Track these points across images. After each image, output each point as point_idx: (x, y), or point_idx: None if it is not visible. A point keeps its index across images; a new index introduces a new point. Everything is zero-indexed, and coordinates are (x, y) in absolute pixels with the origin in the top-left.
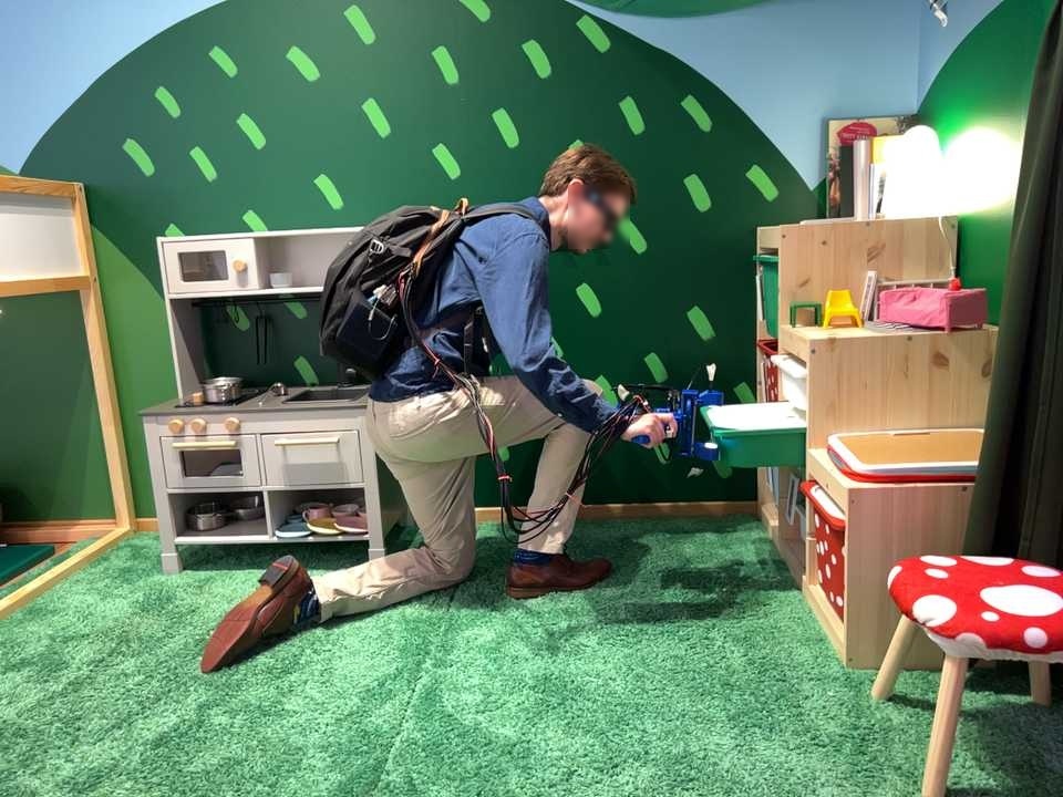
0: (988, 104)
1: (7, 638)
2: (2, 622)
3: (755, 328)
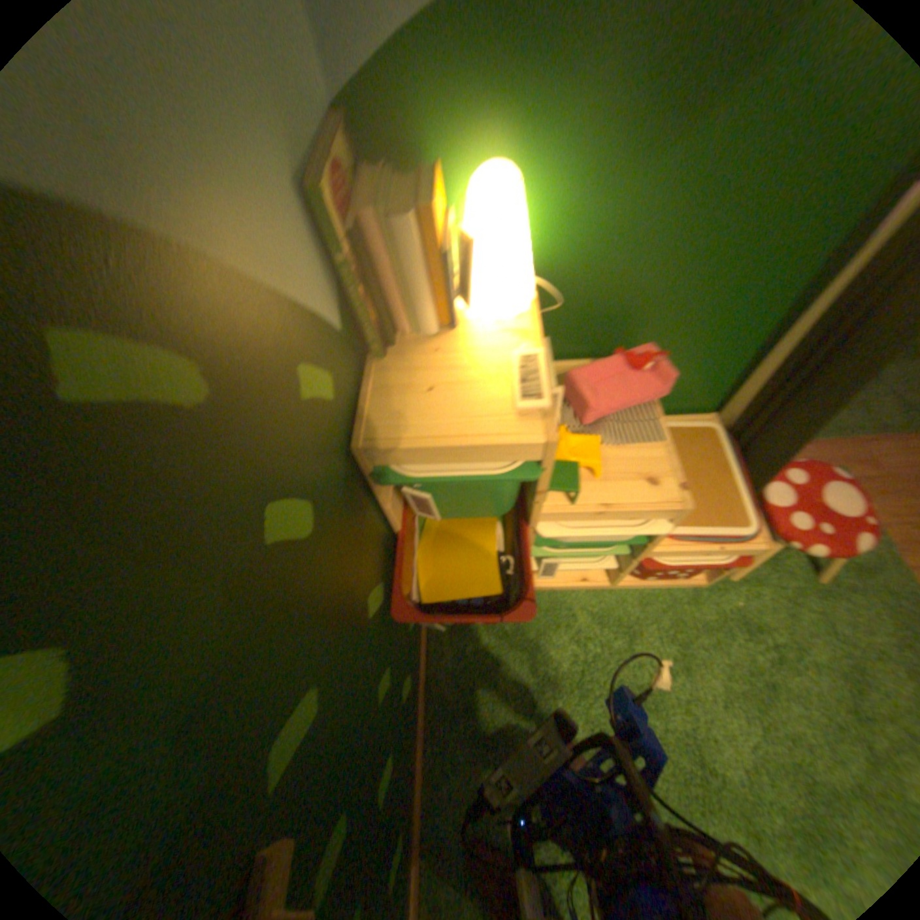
0: (616, 110)
1: None
2: None
3: (393, 522)
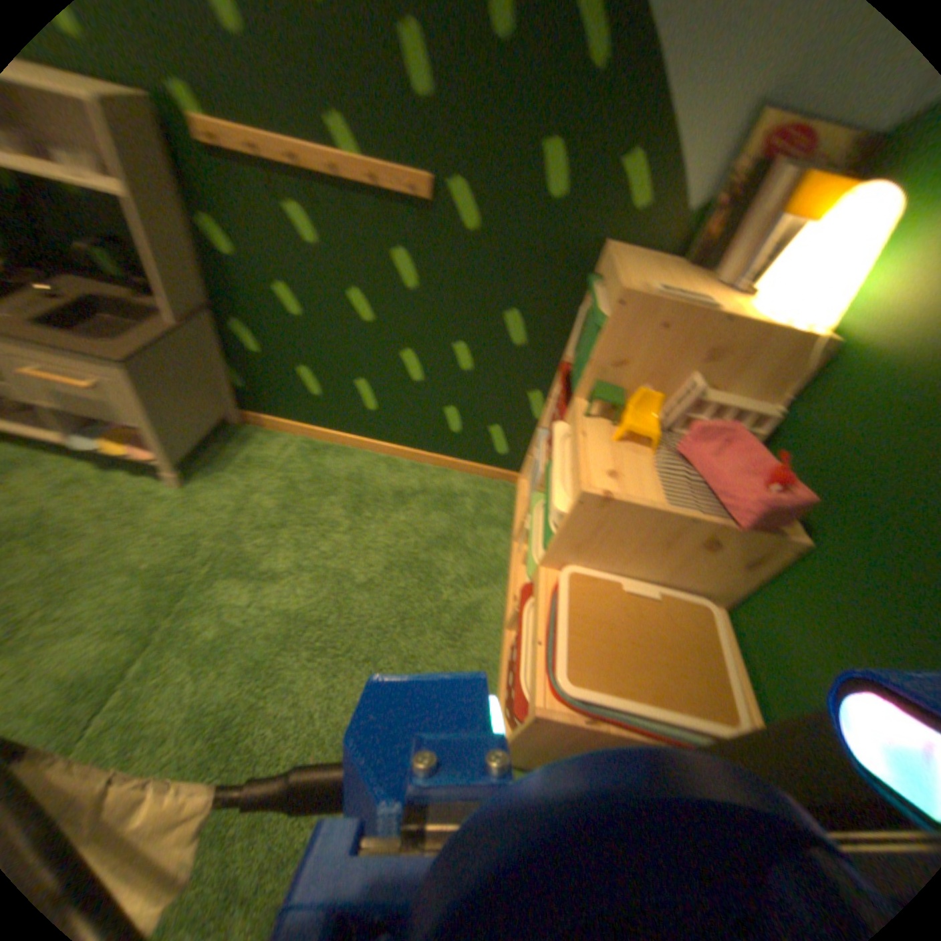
0: None
1: None
2: None
3: (567, 347)
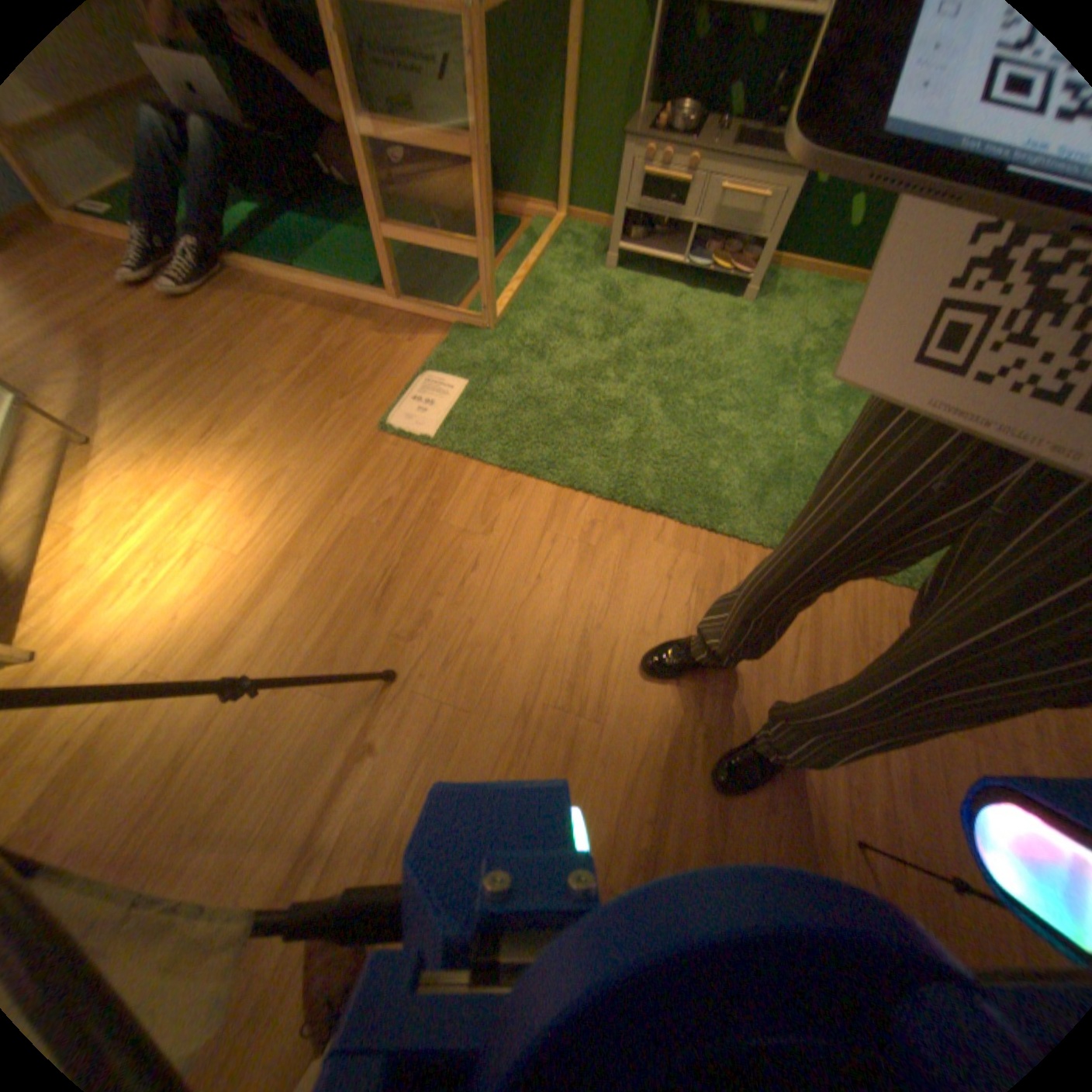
0: None
1: (532, 299)
2: (523, 285)
3: None
